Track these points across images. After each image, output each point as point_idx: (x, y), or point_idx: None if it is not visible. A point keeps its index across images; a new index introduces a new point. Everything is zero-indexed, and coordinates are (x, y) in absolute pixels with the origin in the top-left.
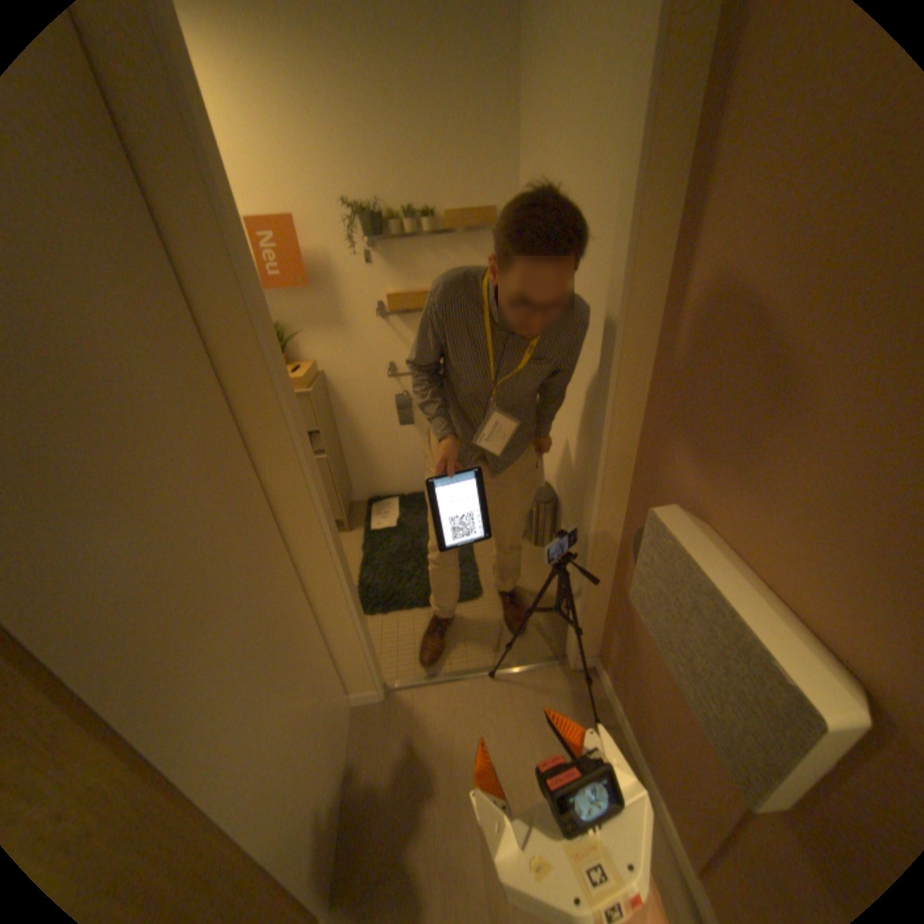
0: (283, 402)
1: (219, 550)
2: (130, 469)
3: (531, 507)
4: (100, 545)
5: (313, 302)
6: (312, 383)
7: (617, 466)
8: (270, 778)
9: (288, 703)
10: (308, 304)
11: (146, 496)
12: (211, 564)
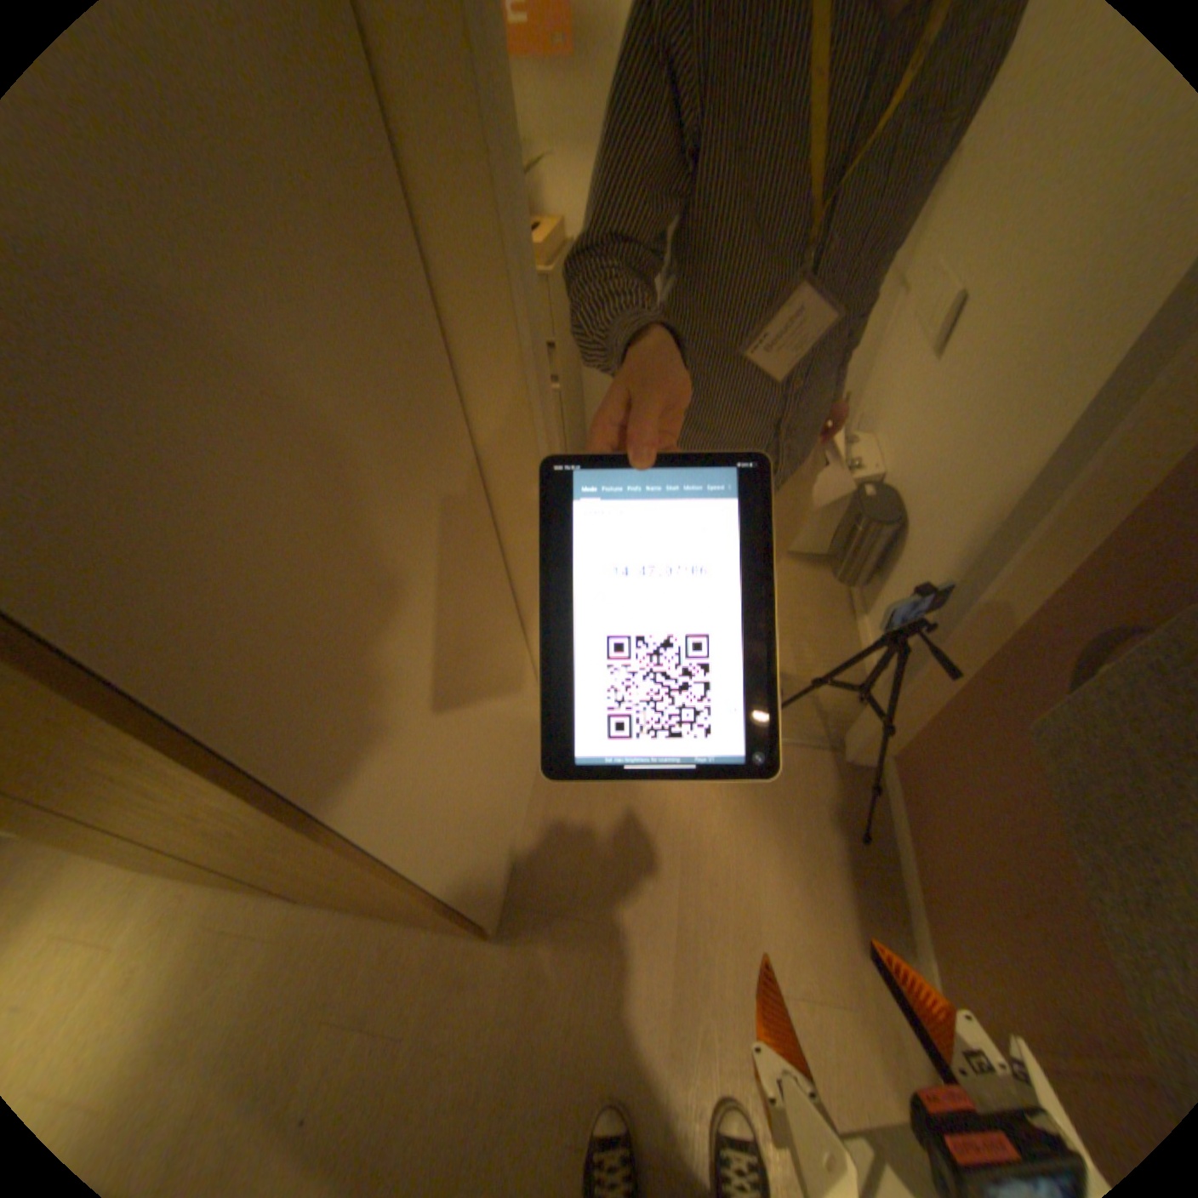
0: (512, 261)
1: (395, 512)
2: (236, 342)
3: (853, 522)
4: (185, 480)
5: (576, 93)
6: (556, 257)
7: (1094, 493)
8: (448, 805)
9: (477, 721)
10: (567, 97)
11: (270, 401)
12: (383, 532)
